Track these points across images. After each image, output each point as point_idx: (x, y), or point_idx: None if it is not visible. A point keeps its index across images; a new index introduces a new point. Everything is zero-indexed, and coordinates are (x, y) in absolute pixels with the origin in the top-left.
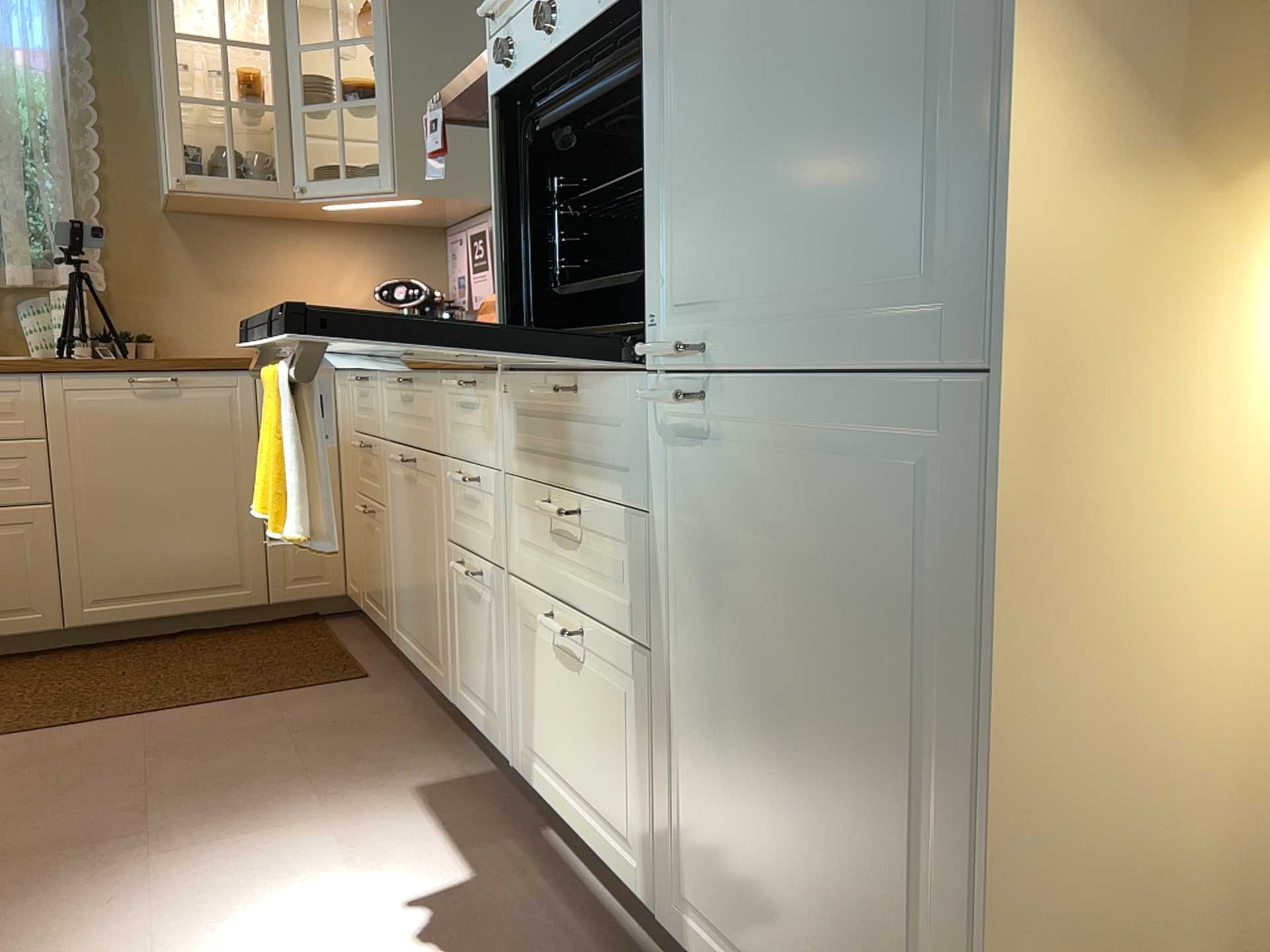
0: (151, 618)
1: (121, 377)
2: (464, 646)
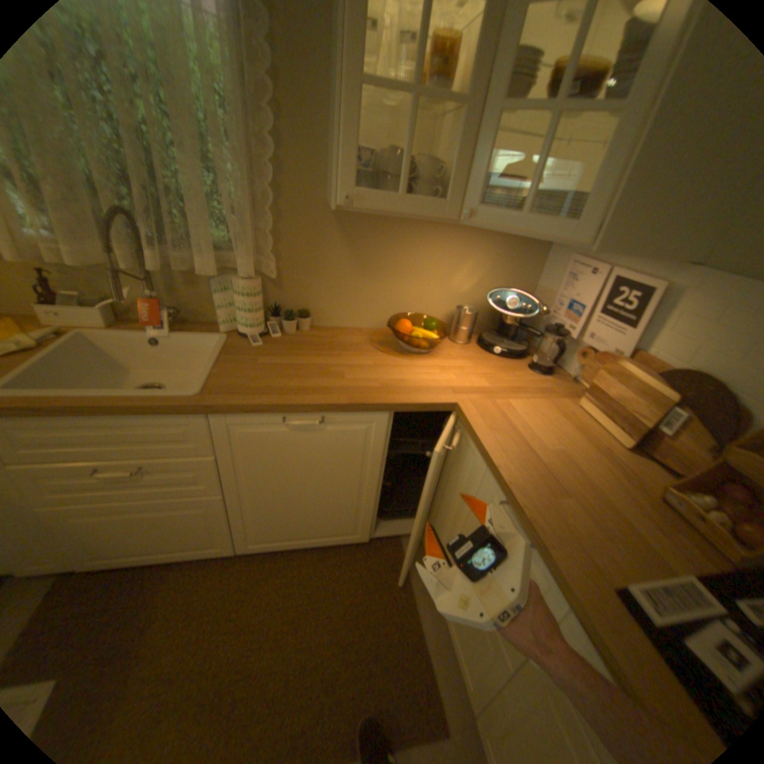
0: (292, 549)
1: (277, 415)
2: None
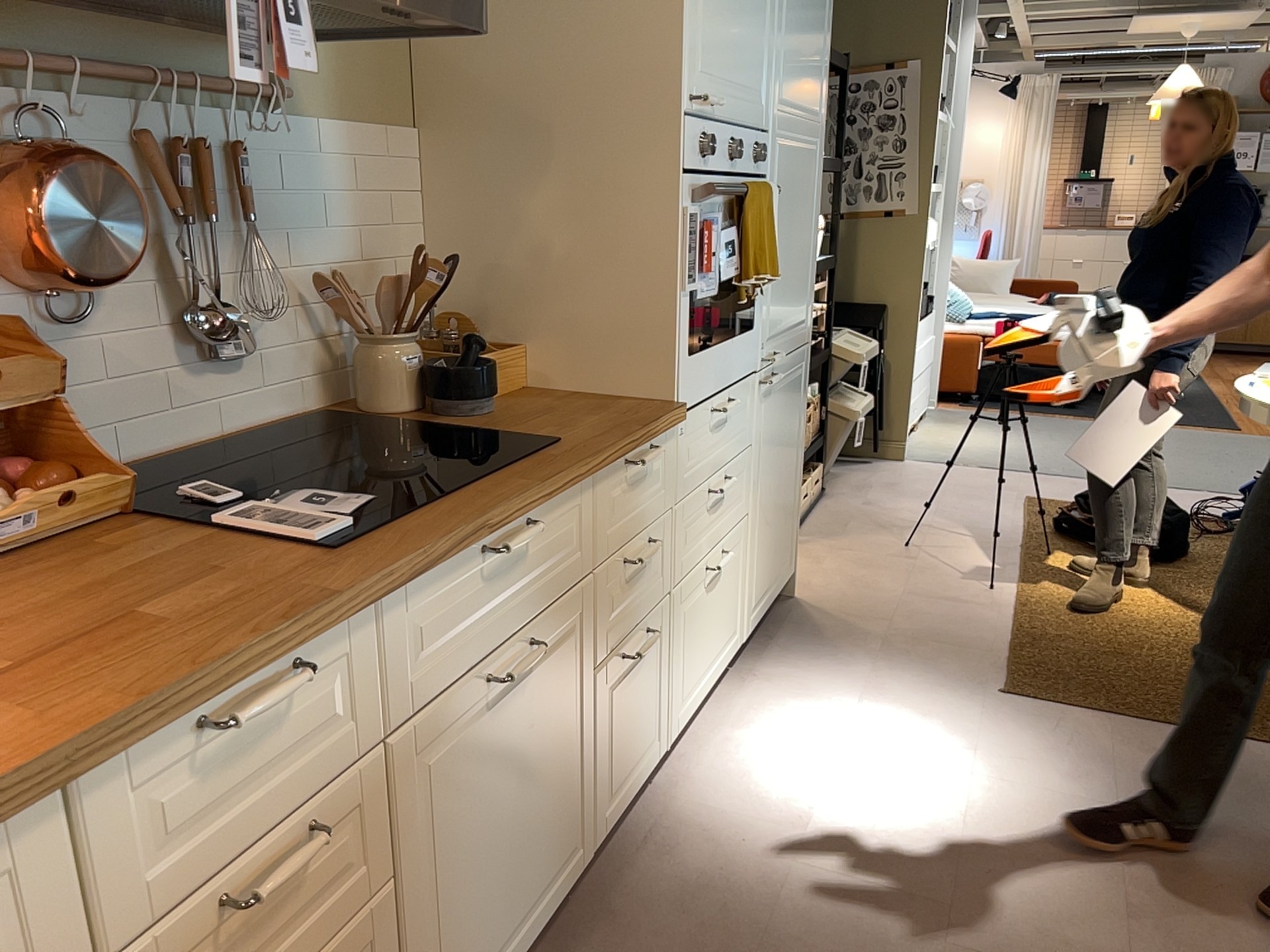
0: None
1: None
2: (614, 749)
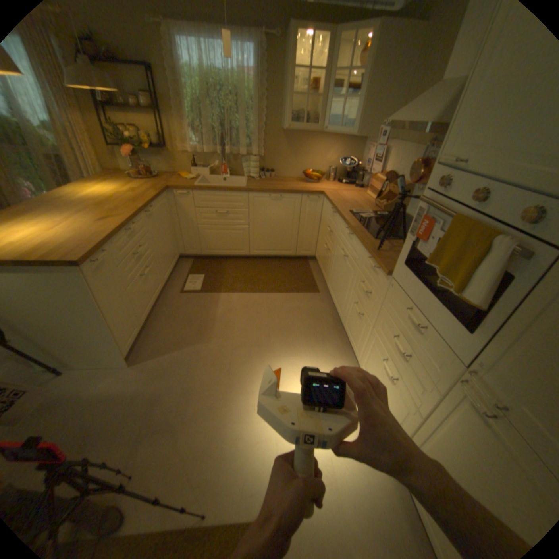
0: (268, 255)
1: (267, 194)
2: (350, 319)
